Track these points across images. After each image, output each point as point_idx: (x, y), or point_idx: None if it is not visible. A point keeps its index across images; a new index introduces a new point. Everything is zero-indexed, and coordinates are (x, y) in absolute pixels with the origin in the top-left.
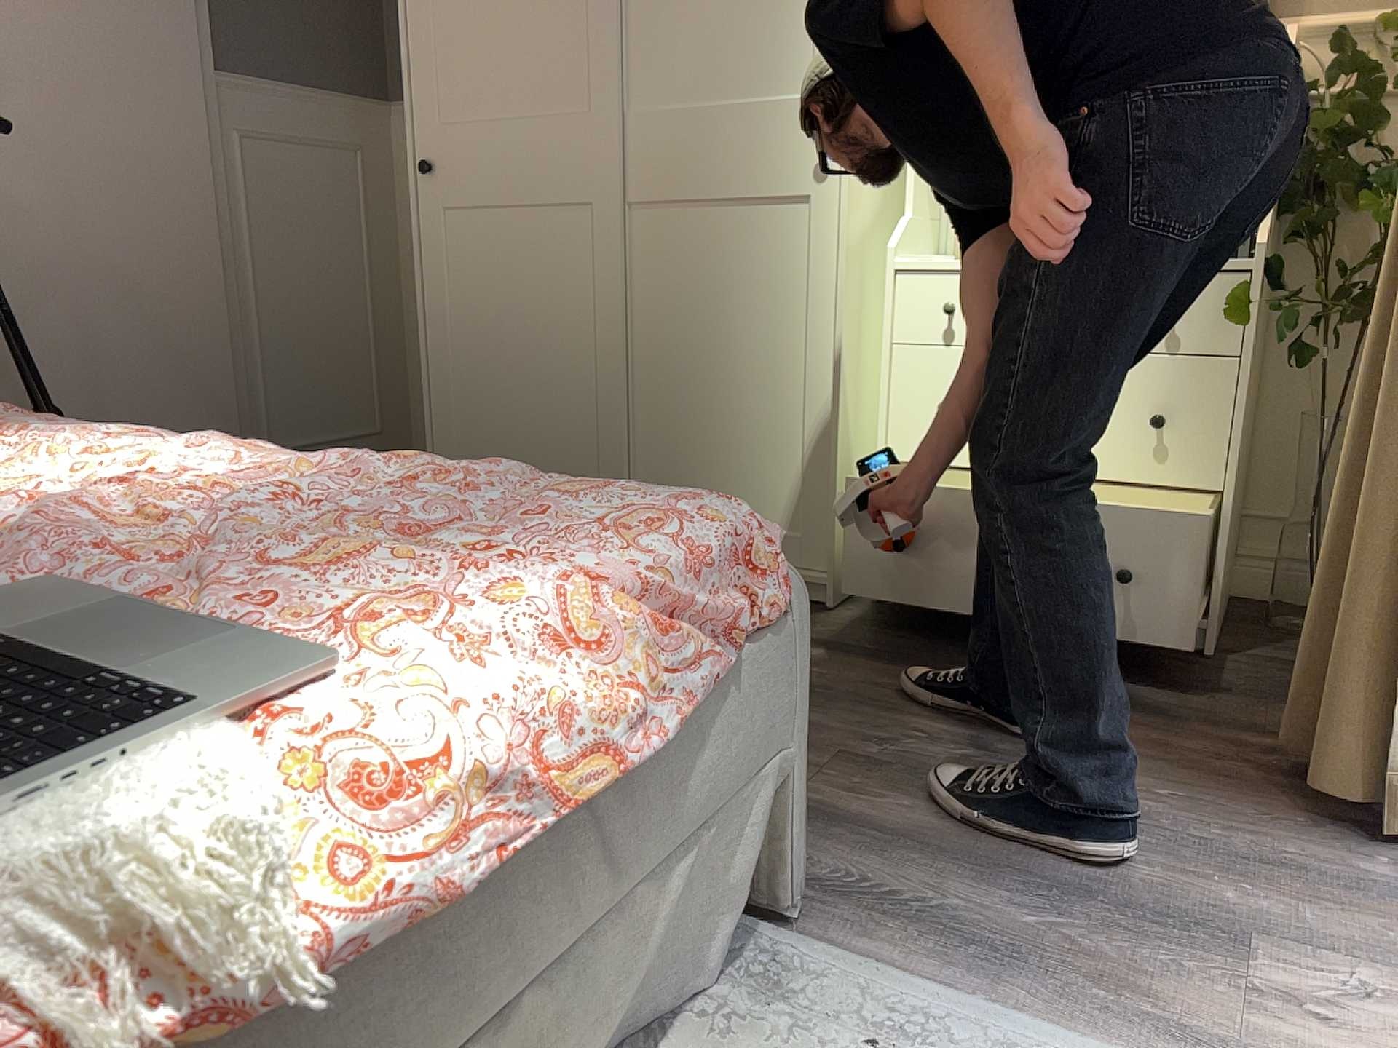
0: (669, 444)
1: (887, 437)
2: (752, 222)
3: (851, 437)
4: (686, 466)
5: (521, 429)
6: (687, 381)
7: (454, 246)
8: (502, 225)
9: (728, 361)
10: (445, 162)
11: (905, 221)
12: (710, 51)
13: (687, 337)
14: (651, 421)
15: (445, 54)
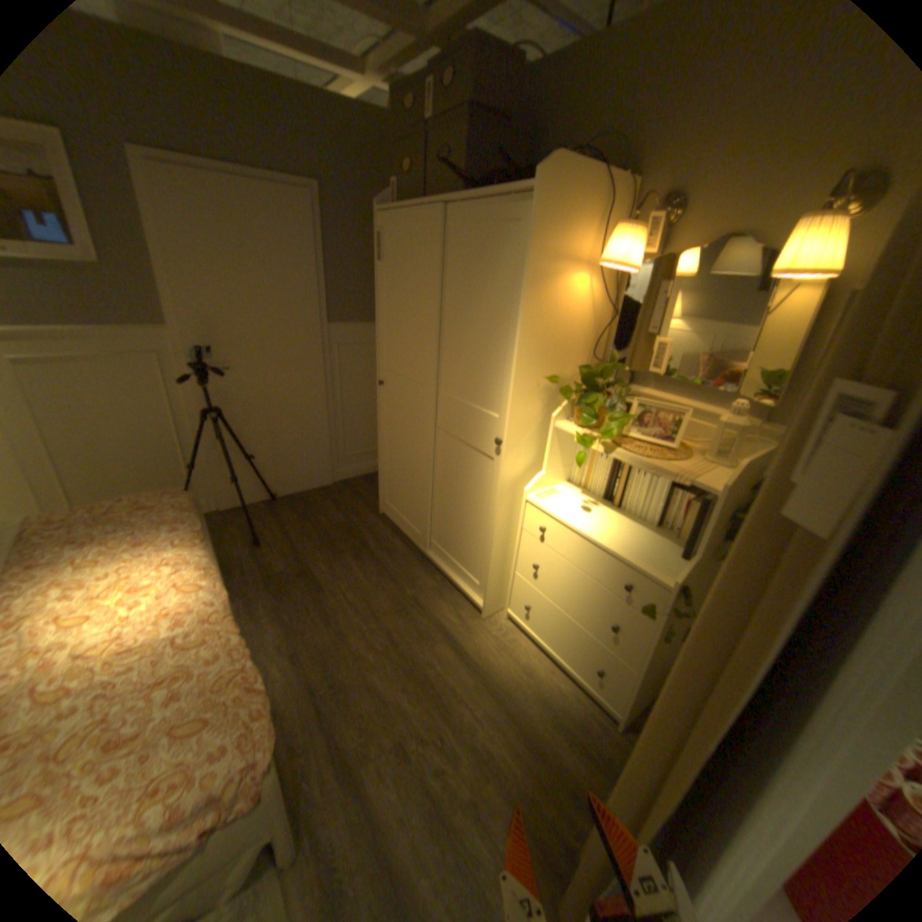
0: (444, 522)
1: (517, 561)
2: (474, 456)
3: (500, 557)
4: (448, 534)
5: (403, 491)
6: (450, 504)
7: (388, 414)
8: (401, 415)
9: (463, 505)
10: (386, 383)
11: (539, 475)
12: (467, 378)
13: (451, 488)
14: (439, 511)
15: (388, 340)
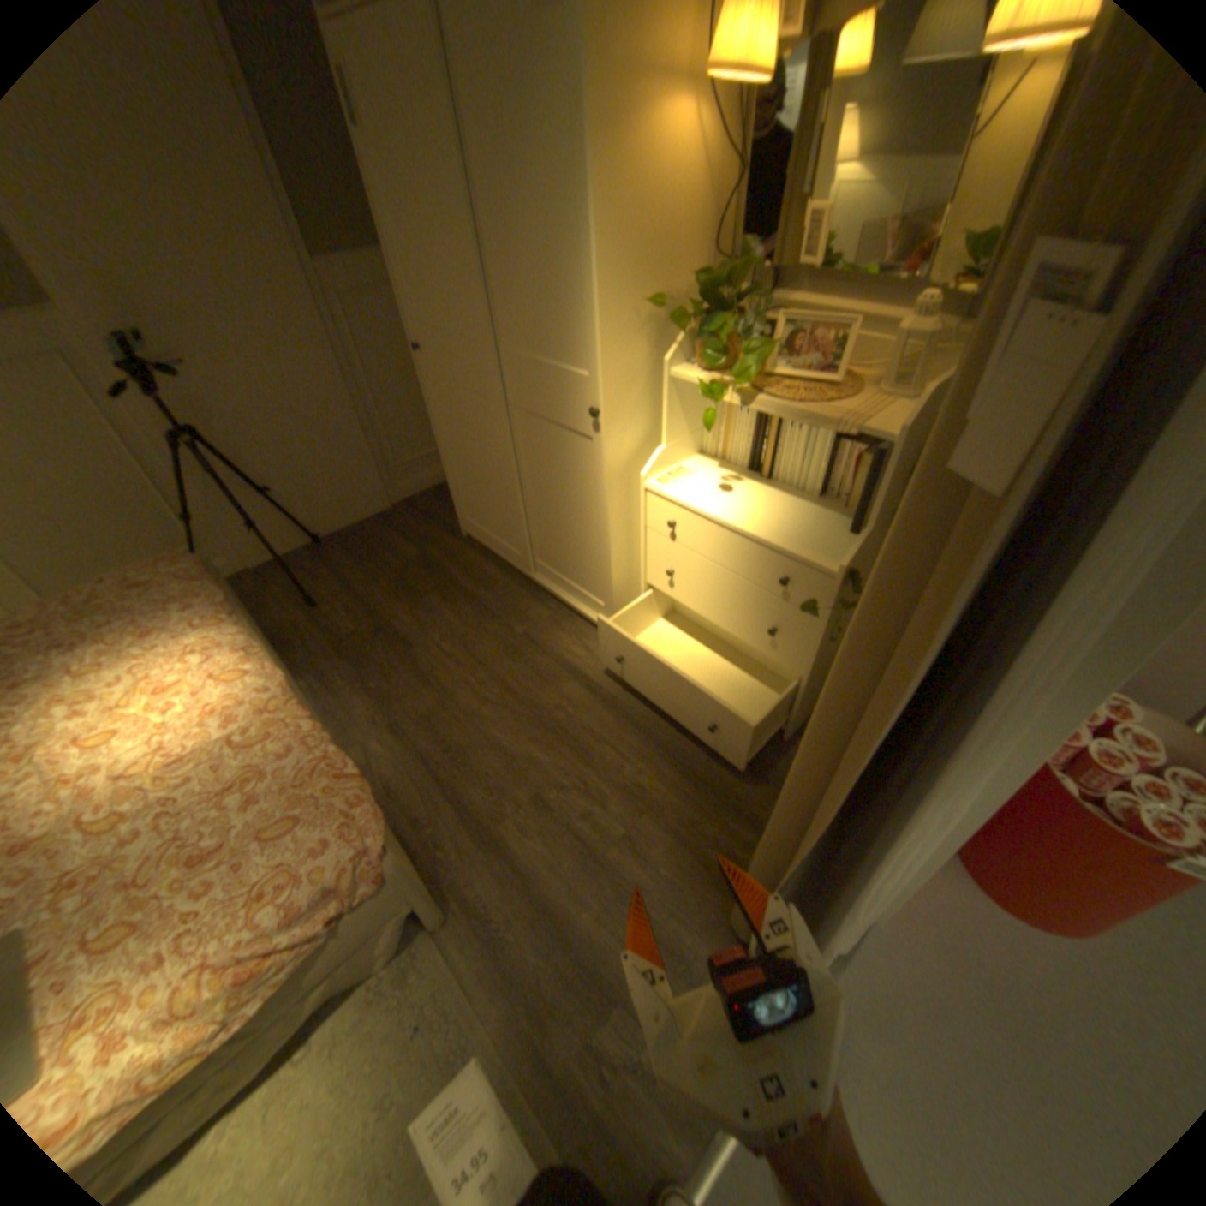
0: (547, 537)
1: (646, 571)
2: (567, 440)
3: (624, 570)
4: (555, 550)
5: (485, 503)
6: (550, 511)
7: (439, 397)
8: (457, 394)
9: (566, 510)
10: (424, 347)
11: (659, 452)
12: (535, 322)
13: (547, 489)
14: (538, 522)
15: (409, 276)
